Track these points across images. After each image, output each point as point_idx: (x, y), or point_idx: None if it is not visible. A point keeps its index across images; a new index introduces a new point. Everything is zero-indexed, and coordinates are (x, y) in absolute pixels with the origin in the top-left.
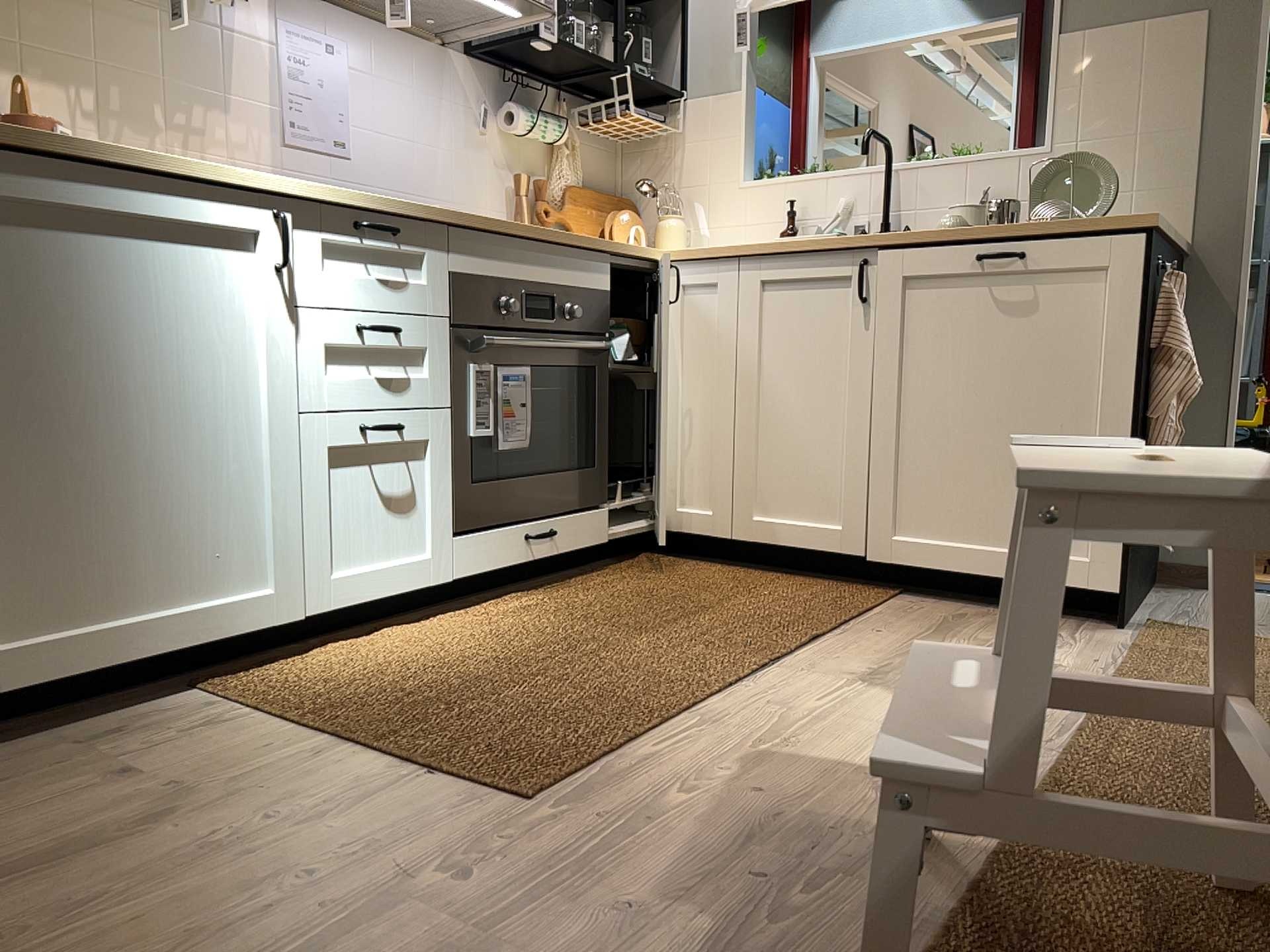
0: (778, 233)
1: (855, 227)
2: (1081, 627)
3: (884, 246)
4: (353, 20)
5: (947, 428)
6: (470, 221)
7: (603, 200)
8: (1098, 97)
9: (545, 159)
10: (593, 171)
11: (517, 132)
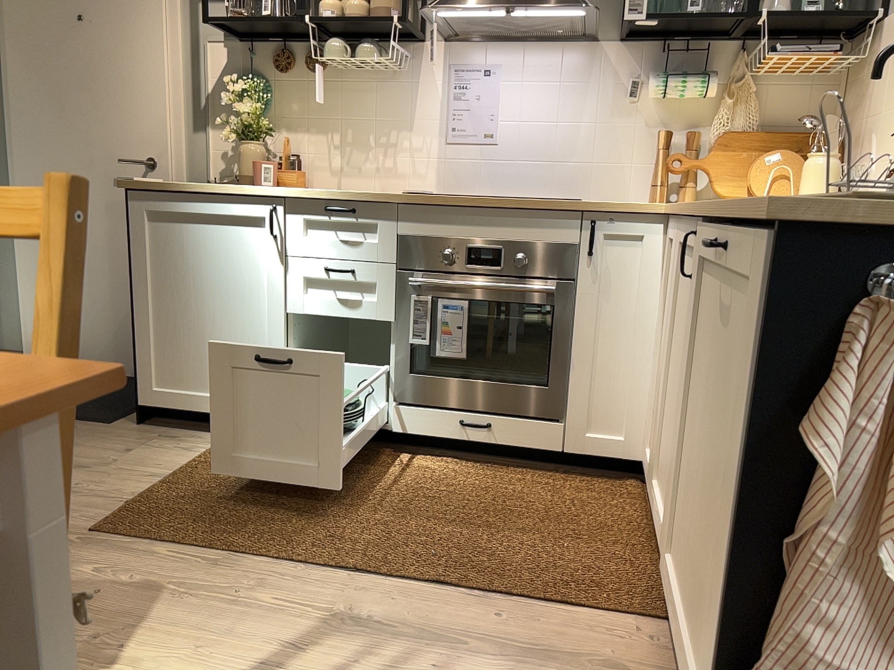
0: None
1: None
2: None
3: (704, 222)
4: (519, 41)
5: (701, 461)
6: (411, 199)
7: (765, 141)
8: None
9: (713, 109)
10: (790, 109)
11: (649, 96)
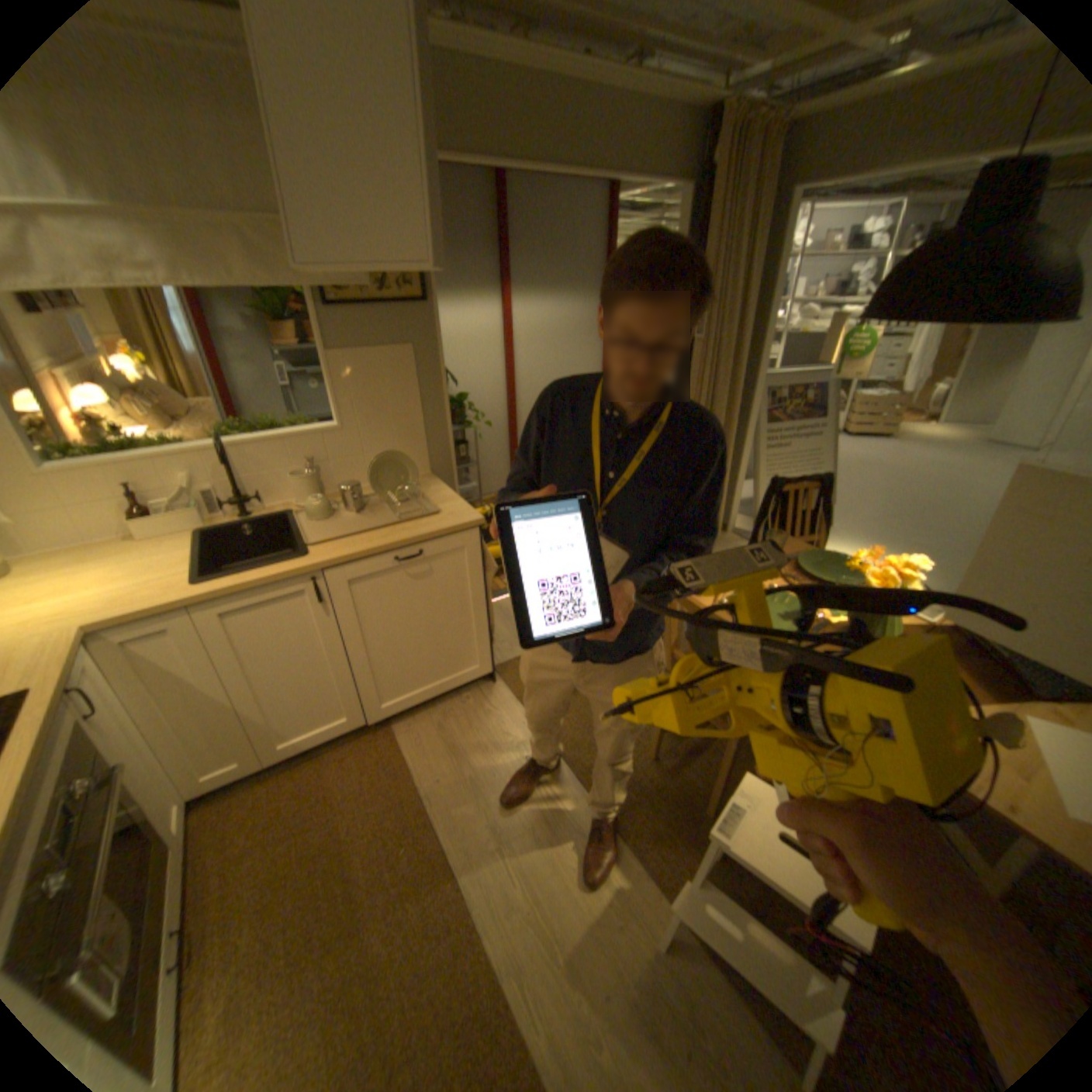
0: (109, 509)
1: (198, 494)
2: (487, 700)
3: (326, 569)
4: None
5: (395, 648)
6: None
7: None
8: (363, 394)
9: None
10: None
11: None
